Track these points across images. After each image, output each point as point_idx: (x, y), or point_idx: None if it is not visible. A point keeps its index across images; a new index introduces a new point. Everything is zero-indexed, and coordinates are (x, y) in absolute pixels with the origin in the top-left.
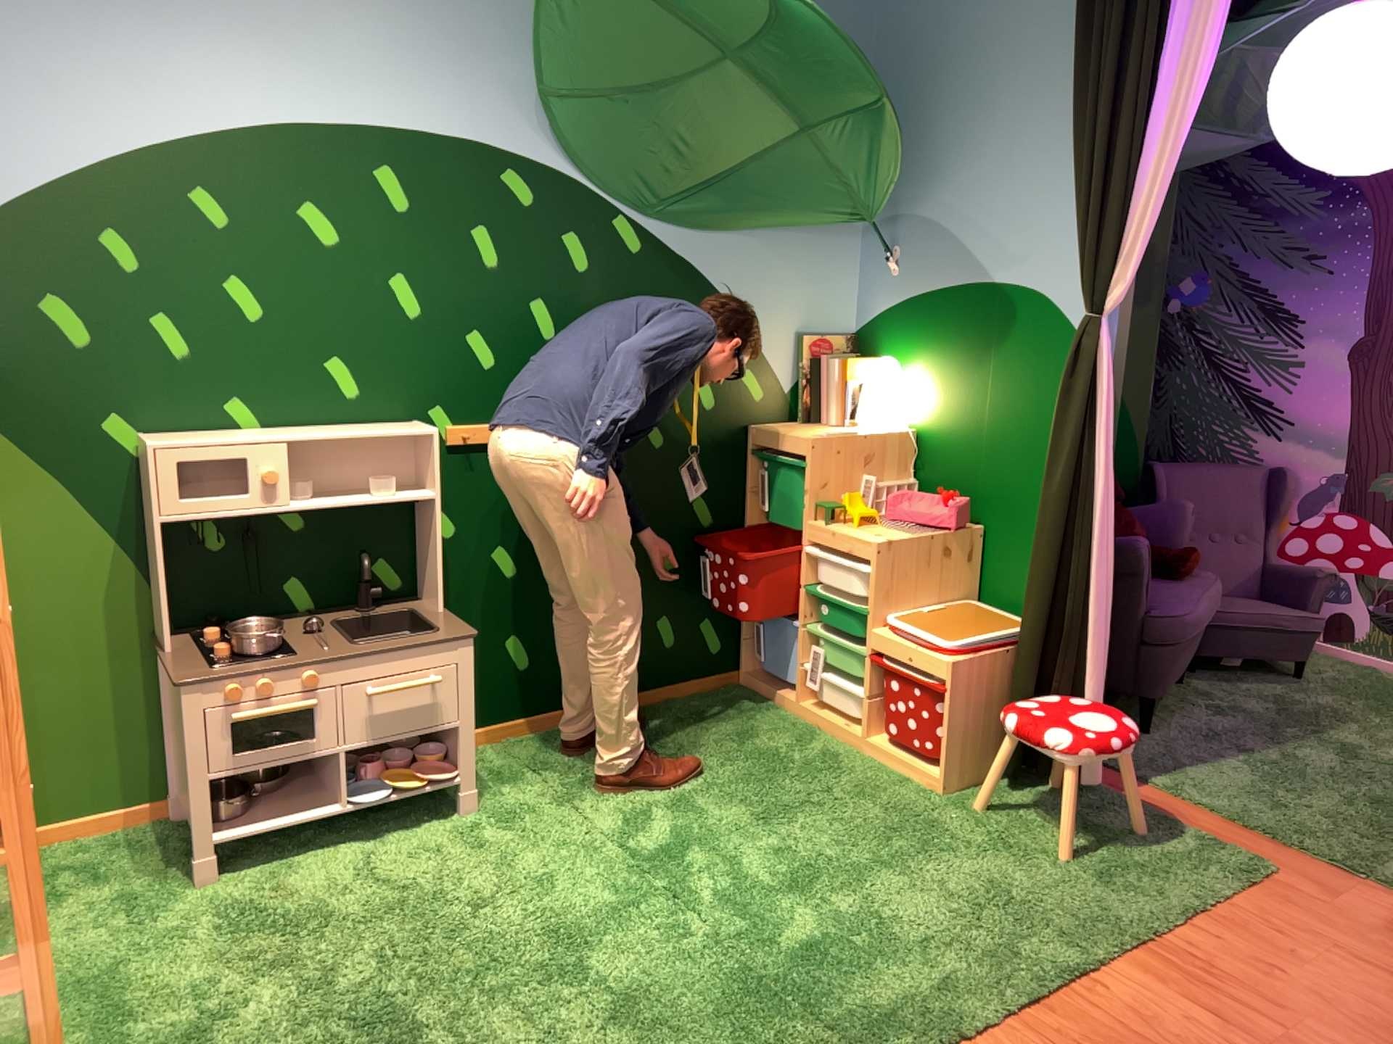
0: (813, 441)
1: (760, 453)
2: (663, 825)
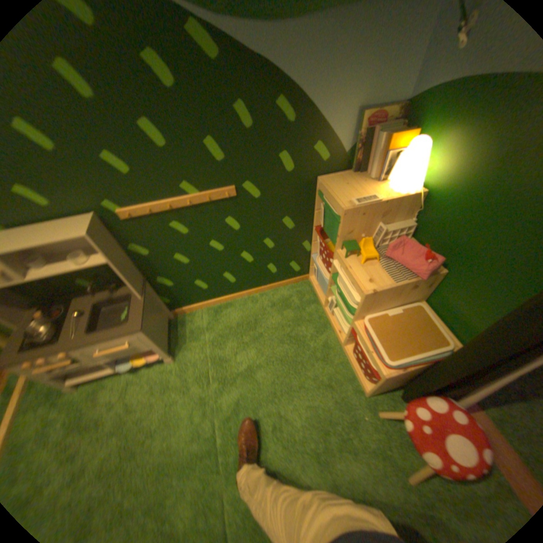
0: (344, 212)
1: (321, 197)
2: (236, 390)
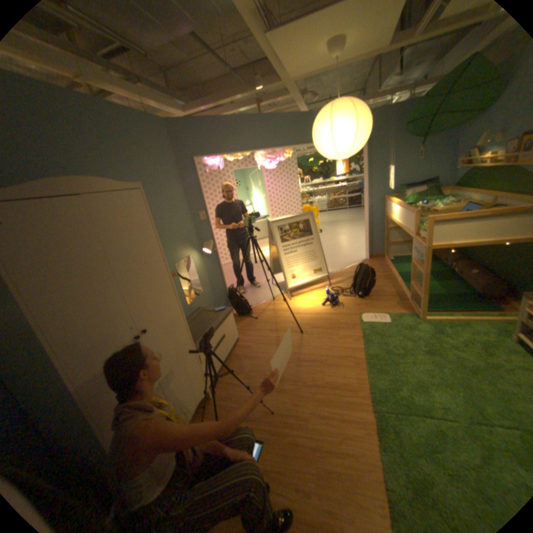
0: None
1: None
2: None
